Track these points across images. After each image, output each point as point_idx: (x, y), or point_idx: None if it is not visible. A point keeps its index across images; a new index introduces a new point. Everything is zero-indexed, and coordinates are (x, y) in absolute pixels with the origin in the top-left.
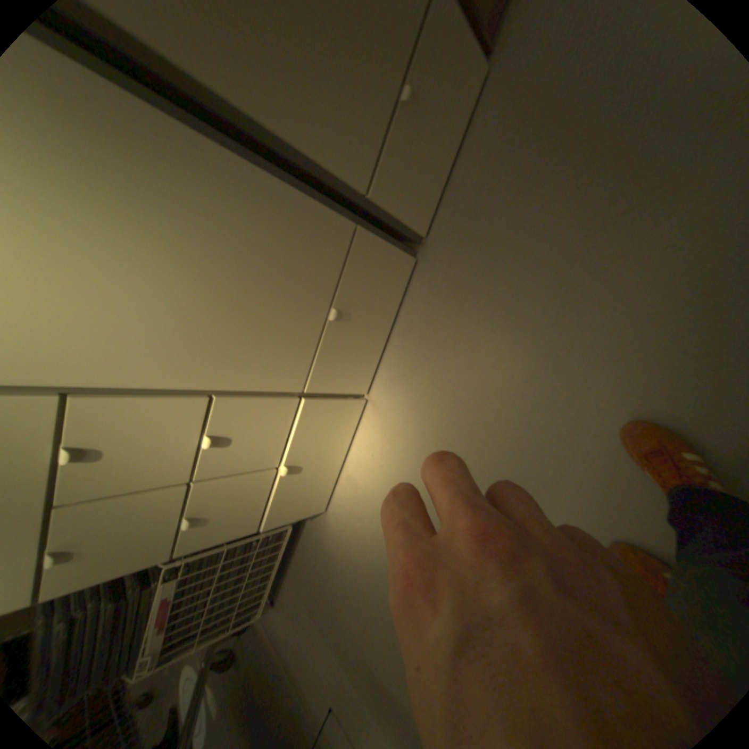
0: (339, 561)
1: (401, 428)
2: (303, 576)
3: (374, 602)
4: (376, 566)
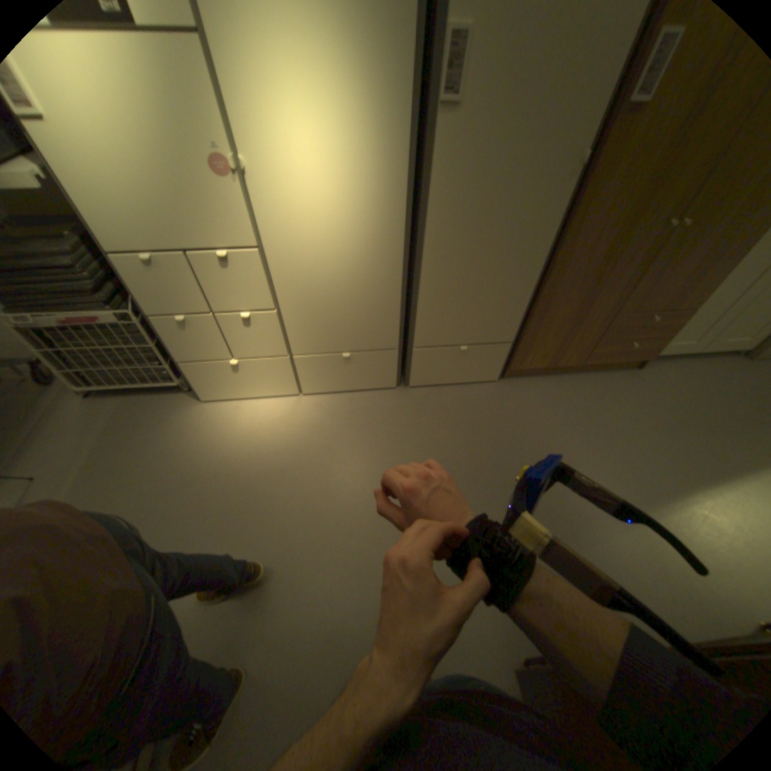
0: (167, 428)
1: (292, 423)
2: (131, 408)
3: (155, 463)
4: (185, 453)
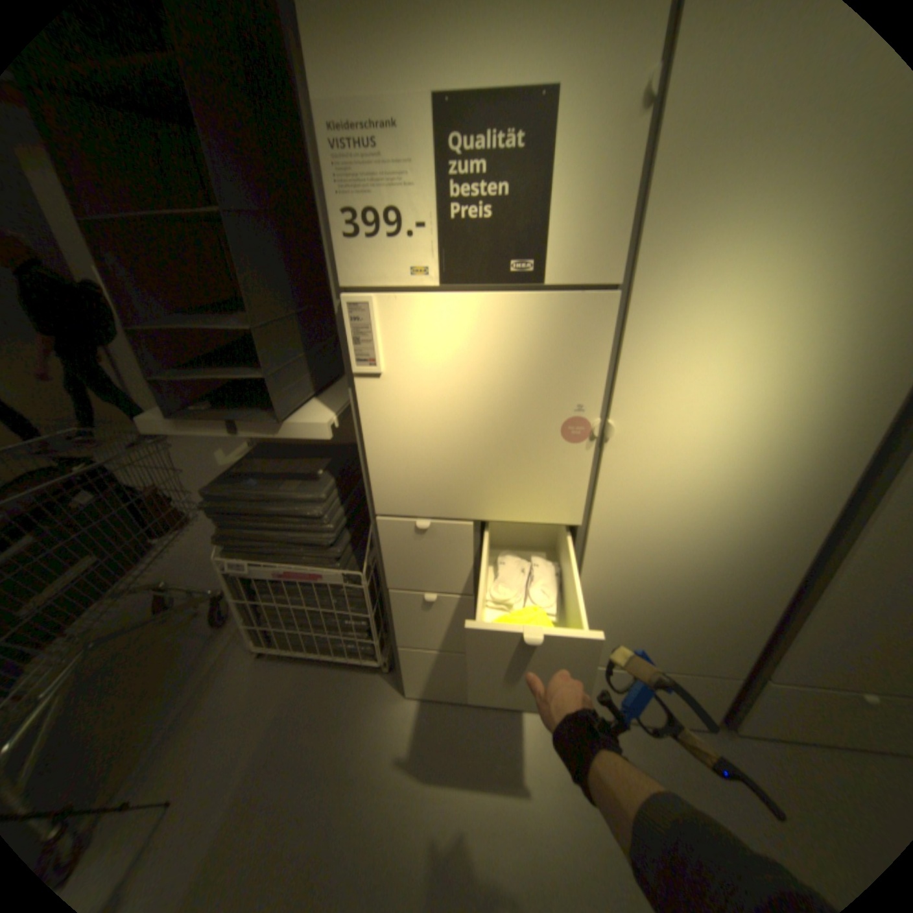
0: (354, 740)
1: (544, 775)
2: (309, 688)
3: (333, 817)
4: (377, 803)
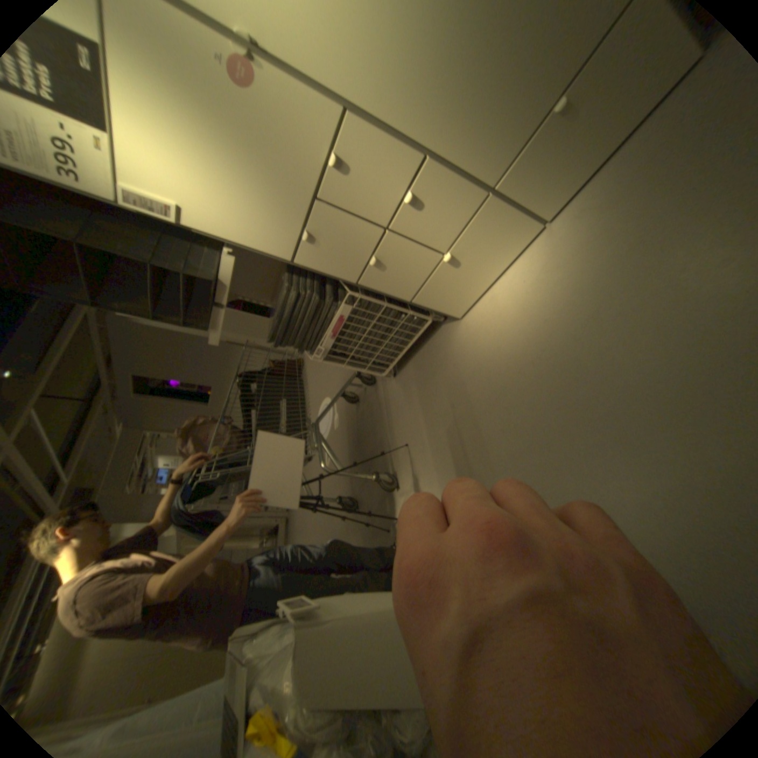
0: (454, 359)
1: (564, 260)
2: (422, 363)
3: (467, 392)
4: (481, 369)
